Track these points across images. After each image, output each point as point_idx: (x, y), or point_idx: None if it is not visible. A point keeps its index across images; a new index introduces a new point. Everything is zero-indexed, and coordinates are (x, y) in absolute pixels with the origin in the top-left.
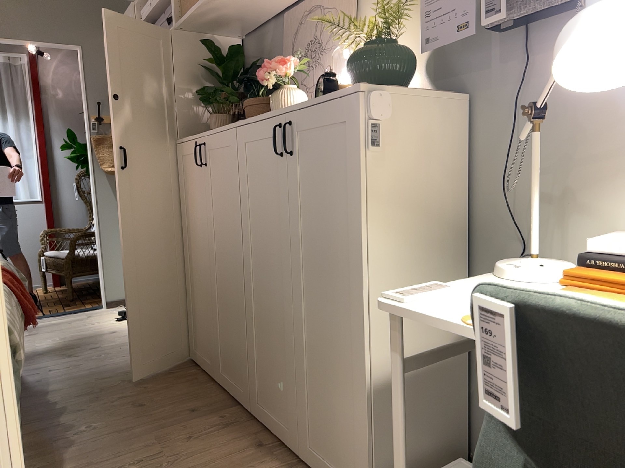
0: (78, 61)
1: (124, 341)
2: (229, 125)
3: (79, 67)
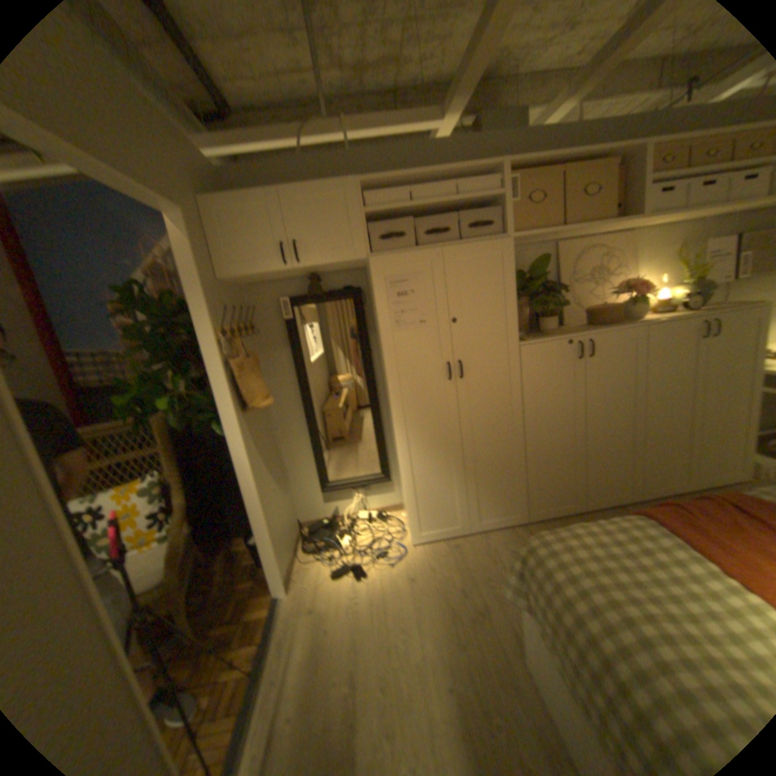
0: (172, 235)
1: (451, 569)
2: (633, 324)
3: (175, 247)
